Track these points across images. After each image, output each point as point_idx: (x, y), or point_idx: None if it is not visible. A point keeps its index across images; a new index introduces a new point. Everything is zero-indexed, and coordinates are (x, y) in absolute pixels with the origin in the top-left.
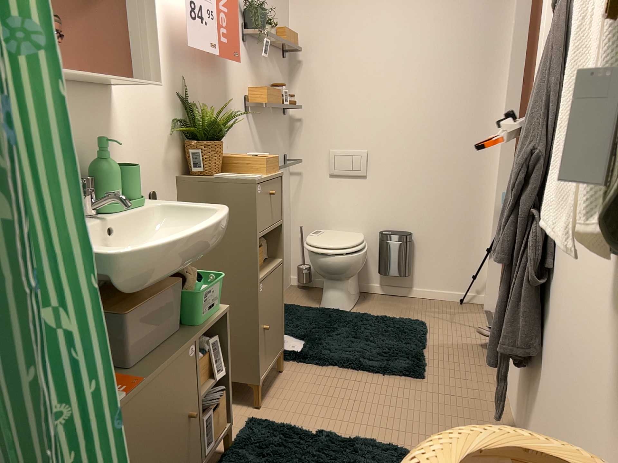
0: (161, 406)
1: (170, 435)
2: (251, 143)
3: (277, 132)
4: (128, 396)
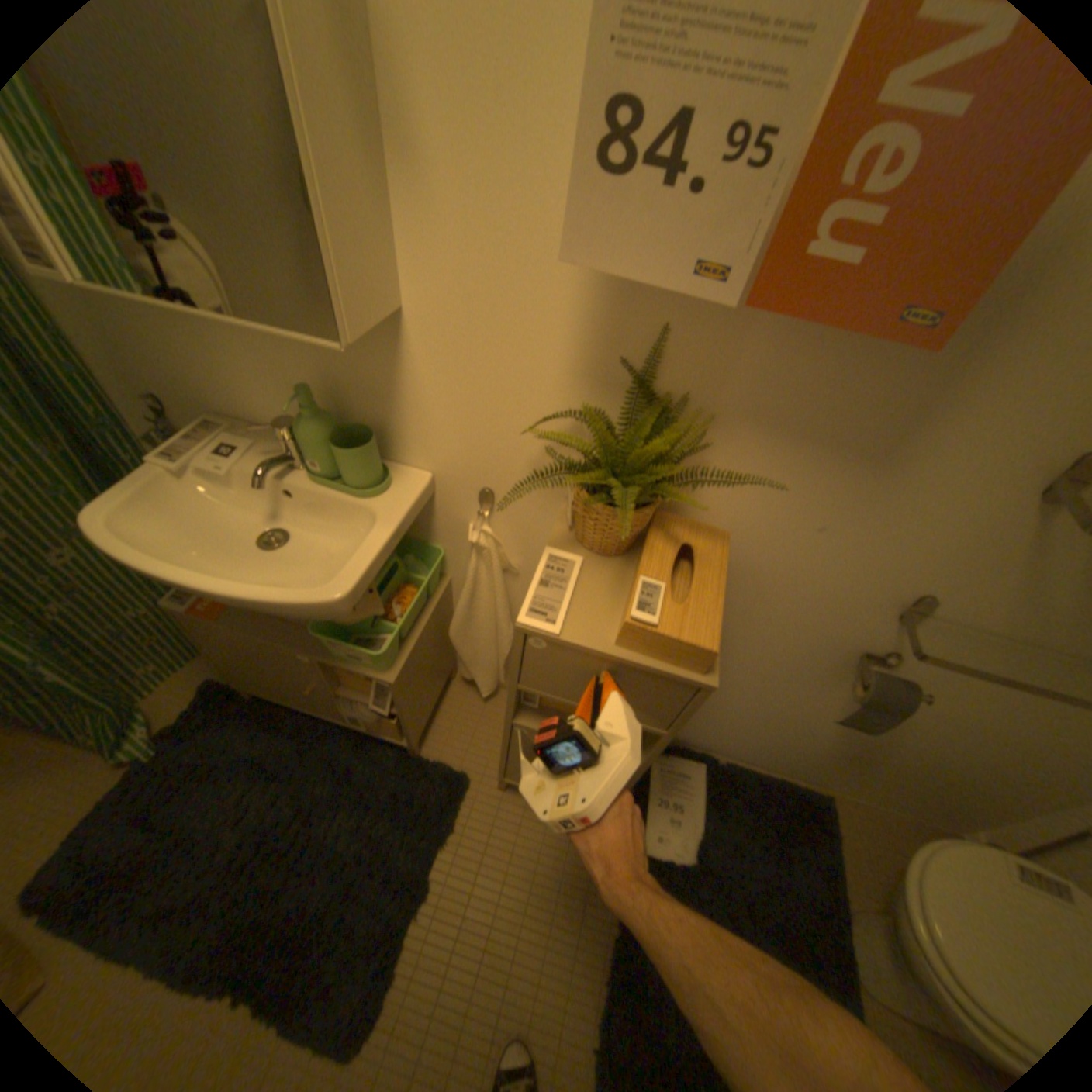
0: (247, 651)
1: (270, 673)
2: (1004, 564)
3: None
4: (185, 615)
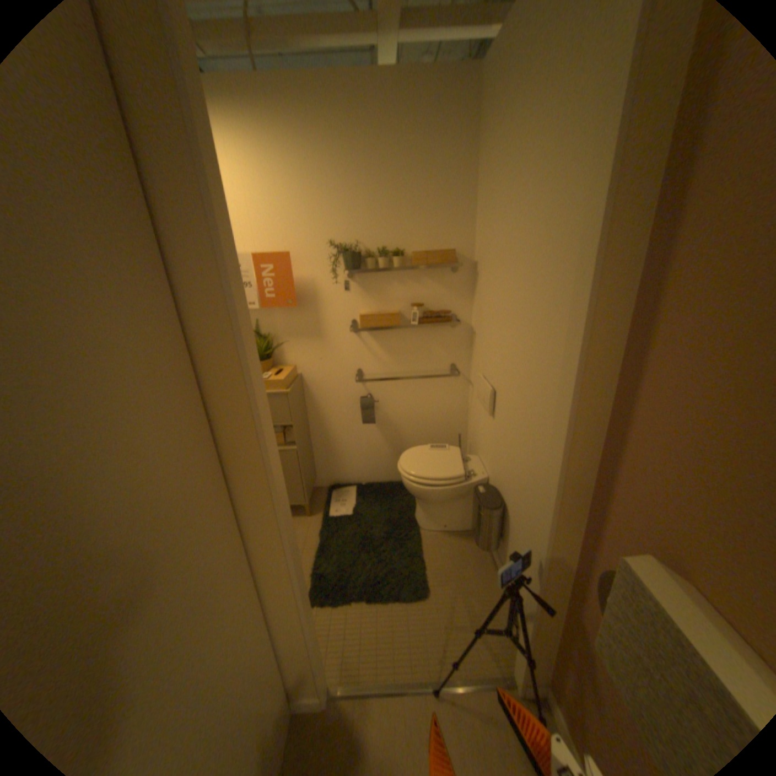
0: None
1: None
2: (364, 354)
3: (427, 343)
4: None
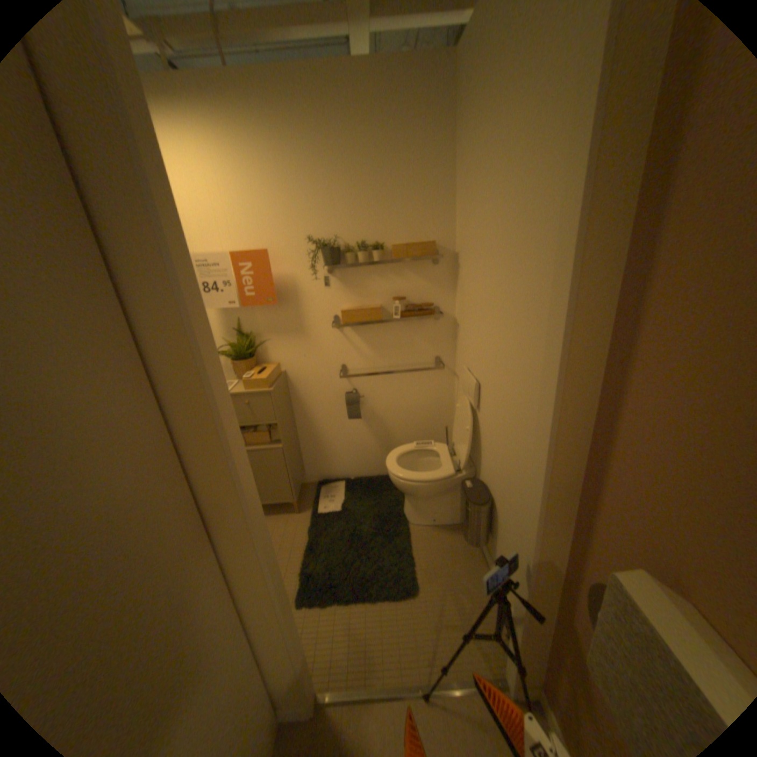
0: None
1: None
2: (348, 349)
3: (411, 336)
4: None
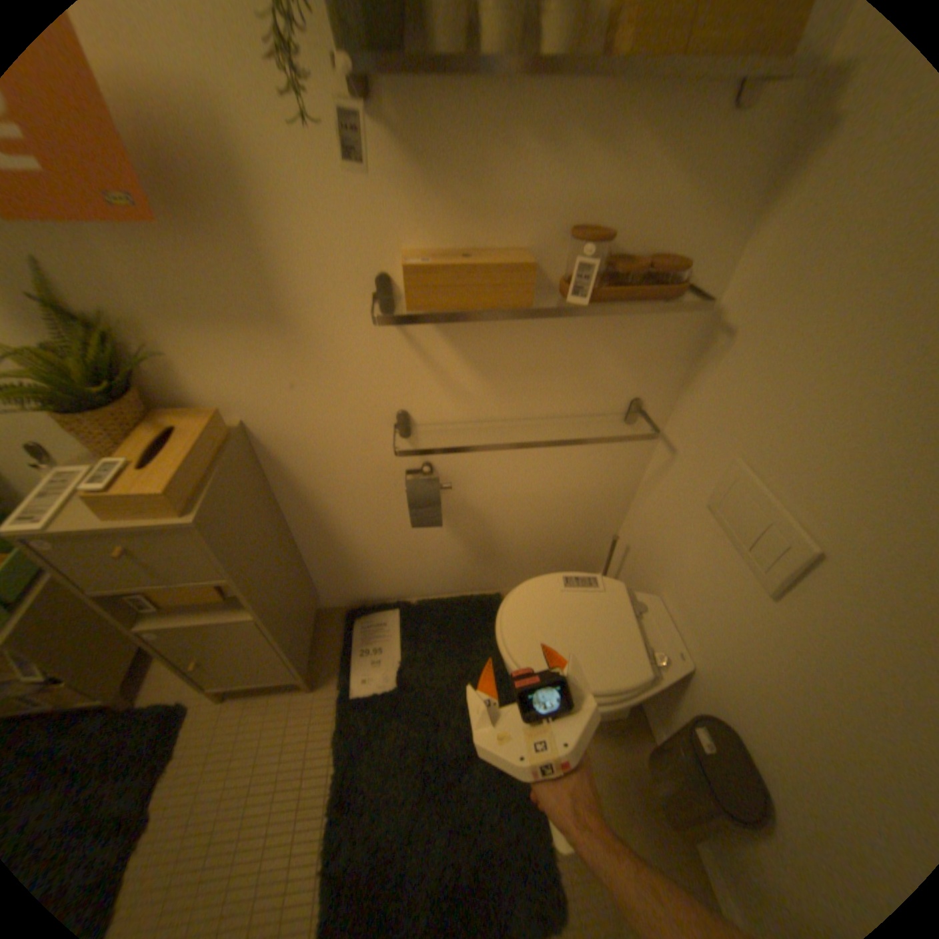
0: None
1: None
2: (415, 371)
3: (589, 344)
4: None
